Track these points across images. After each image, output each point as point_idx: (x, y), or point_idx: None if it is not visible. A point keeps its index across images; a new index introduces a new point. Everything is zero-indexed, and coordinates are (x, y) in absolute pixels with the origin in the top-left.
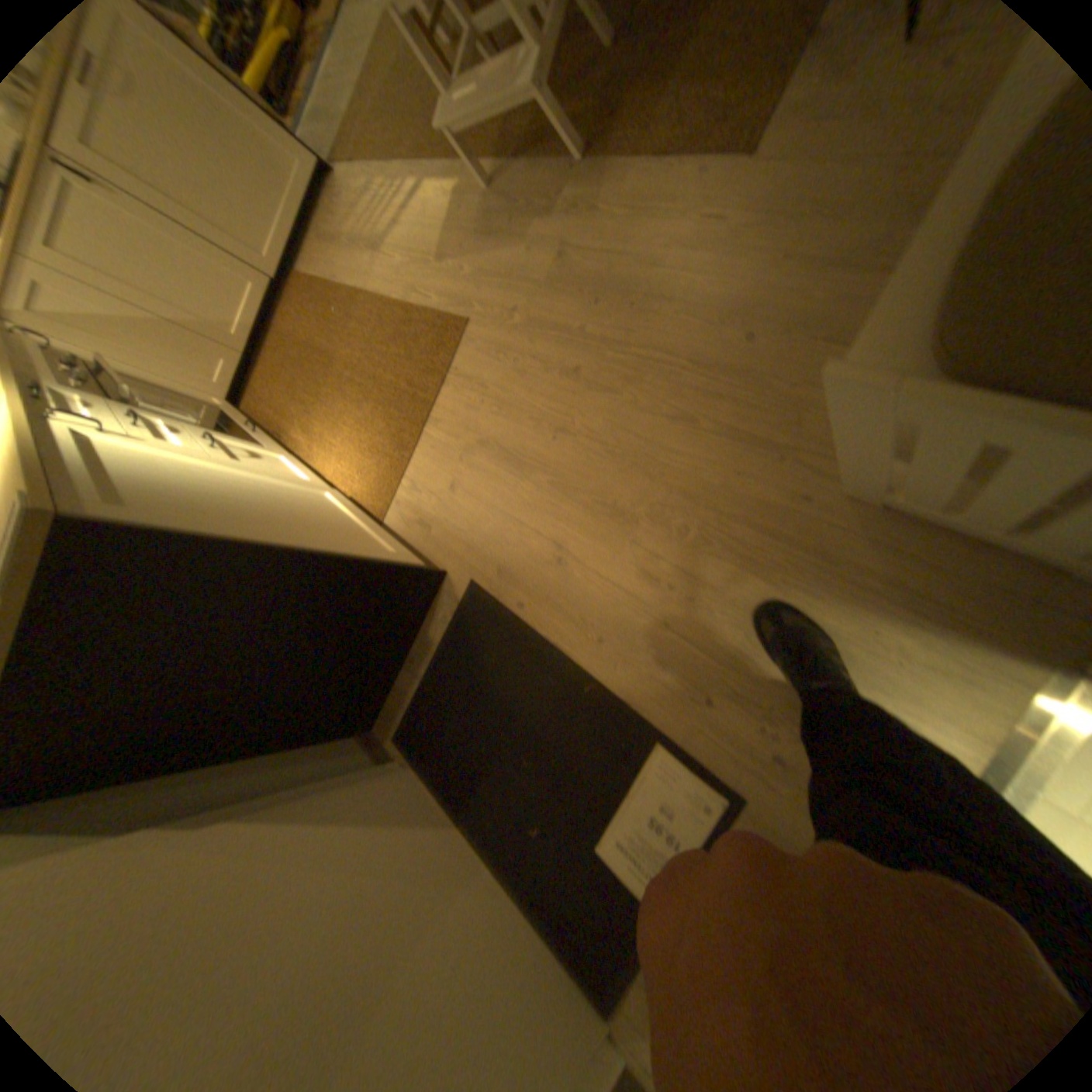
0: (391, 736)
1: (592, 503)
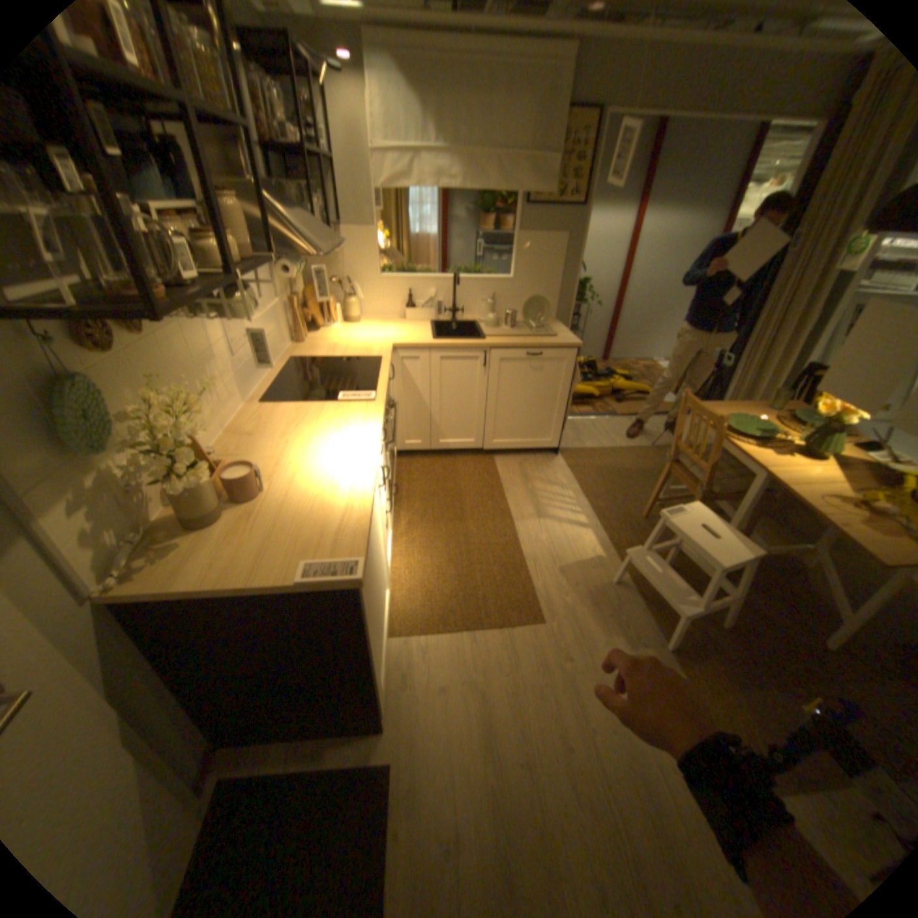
0: (217, 772)
1: (499, 847)
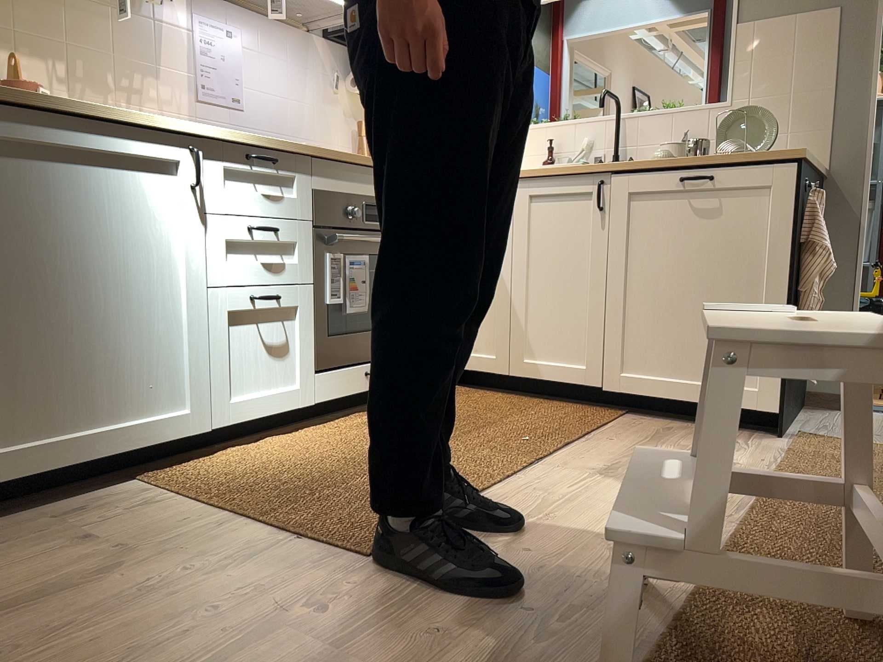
0: None
1: None
